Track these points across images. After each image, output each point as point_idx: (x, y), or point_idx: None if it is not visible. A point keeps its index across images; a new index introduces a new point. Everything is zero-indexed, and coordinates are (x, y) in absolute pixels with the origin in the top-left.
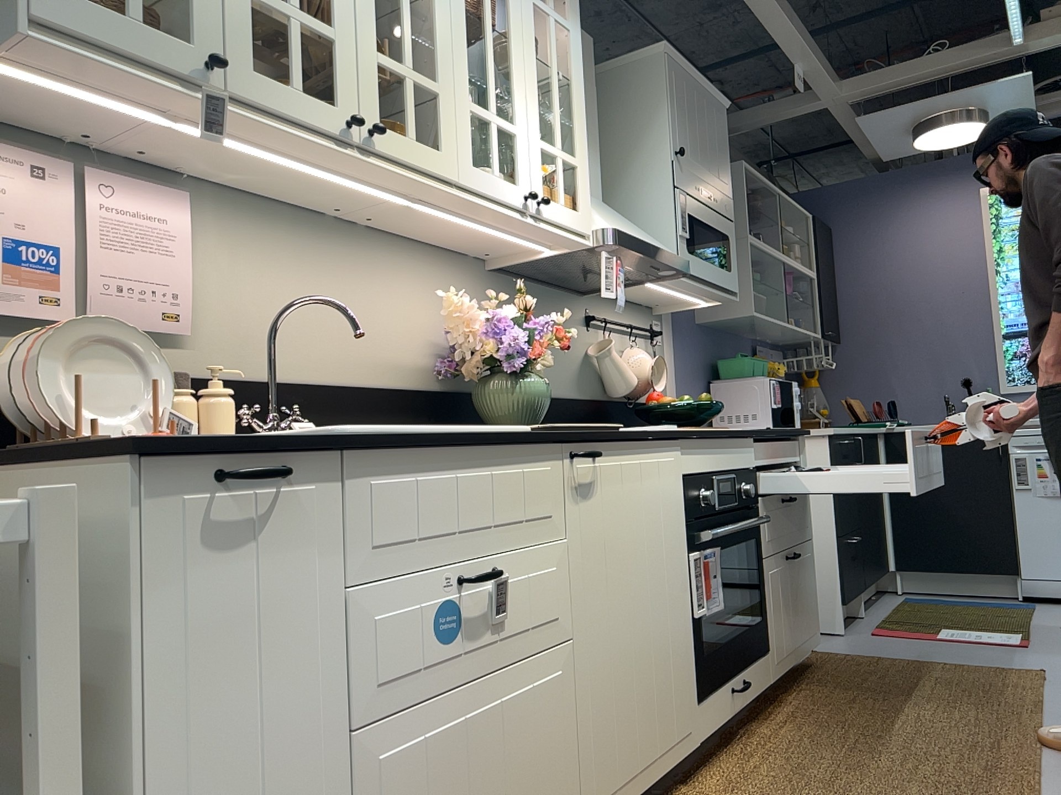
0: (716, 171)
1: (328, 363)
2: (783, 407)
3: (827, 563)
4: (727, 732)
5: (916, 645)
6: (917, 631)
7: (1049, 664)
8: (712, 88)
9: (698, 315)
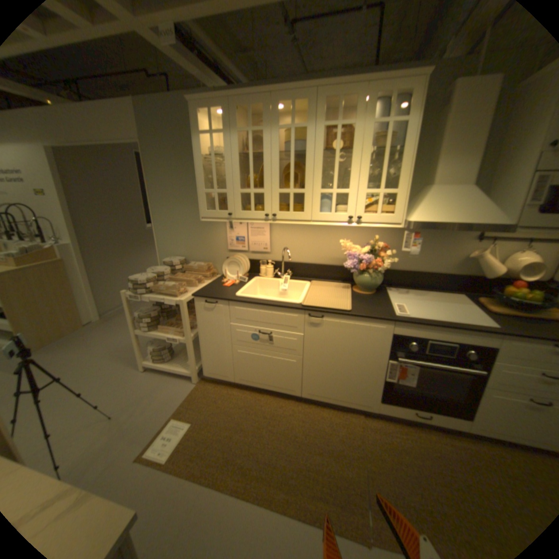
0: None
1: (309, 258)
2: None
3: None
4: (421, 425)
5: None
6: None
7: None
8: None
9: None
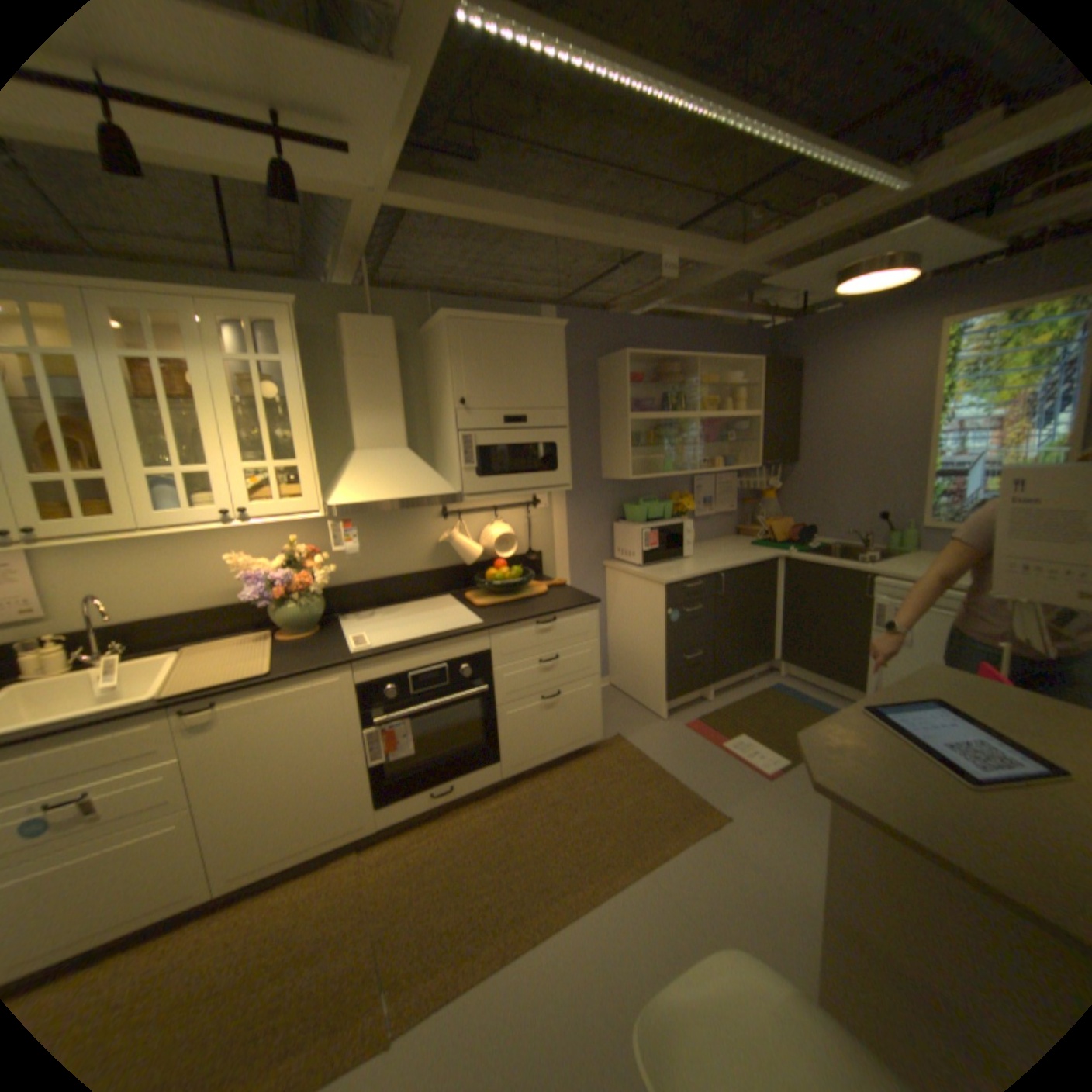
0: (534, 393)
1: (166, 604)
2: (658, 548)
3: (659, 672)
4: (446, 810)
5: (693, 752)
6: (719, 734)
7: (751, 813)
8: (530, 320)
9: (602, 473)
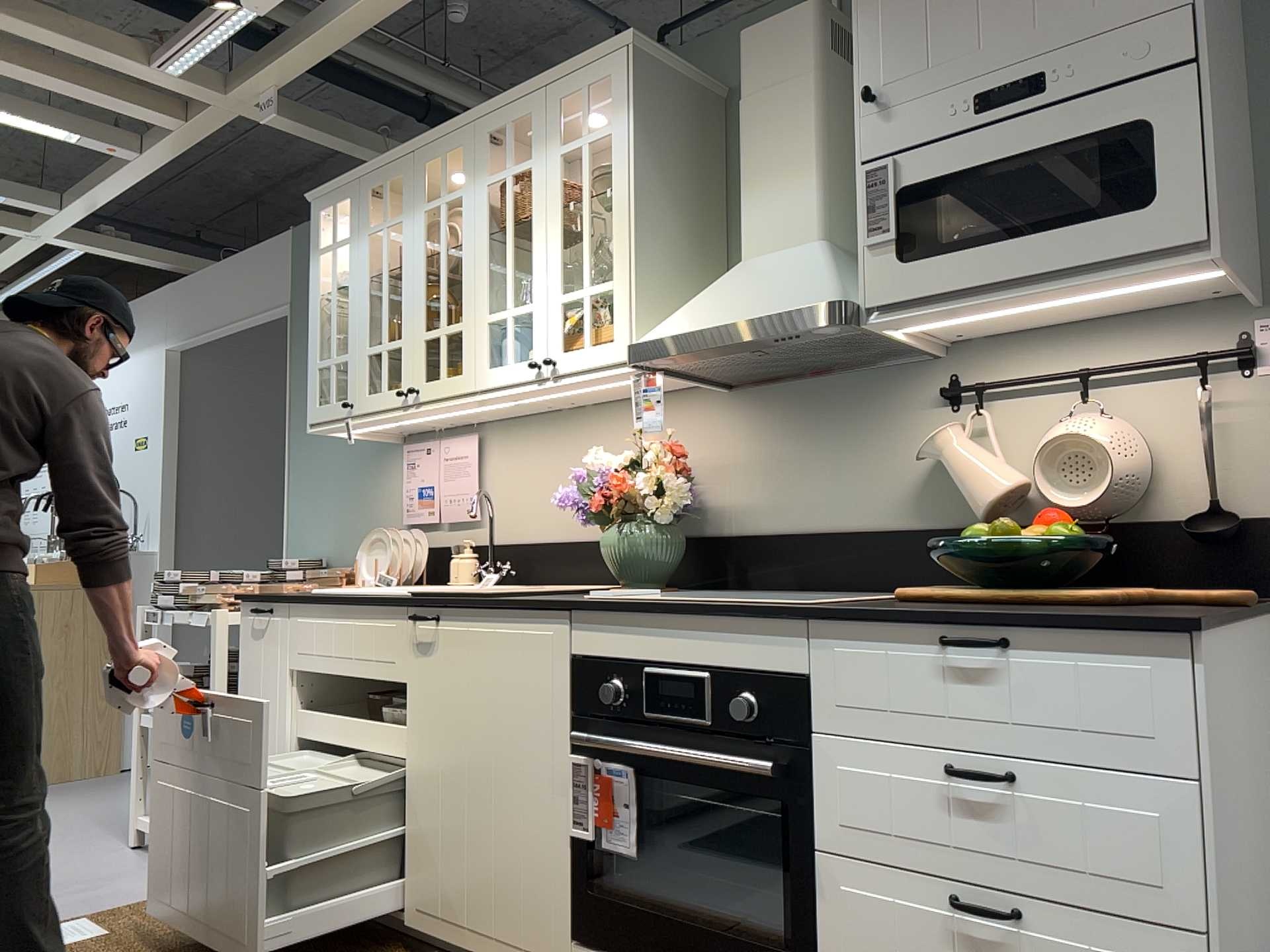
0: (1065, 5)
1: (558, 525)
2: None
3: None
4: None
5: None
6: None
7: None
8: None
9: None
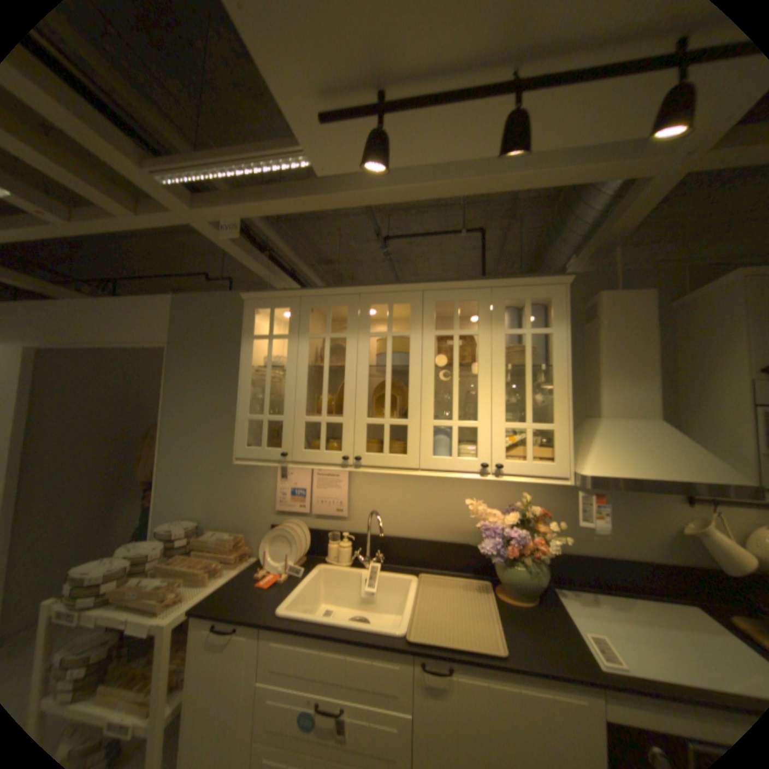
0: None
1: (415, 527)
2: None
3: None
4: None
5: None
6: None
7: None
8: None
9: None
